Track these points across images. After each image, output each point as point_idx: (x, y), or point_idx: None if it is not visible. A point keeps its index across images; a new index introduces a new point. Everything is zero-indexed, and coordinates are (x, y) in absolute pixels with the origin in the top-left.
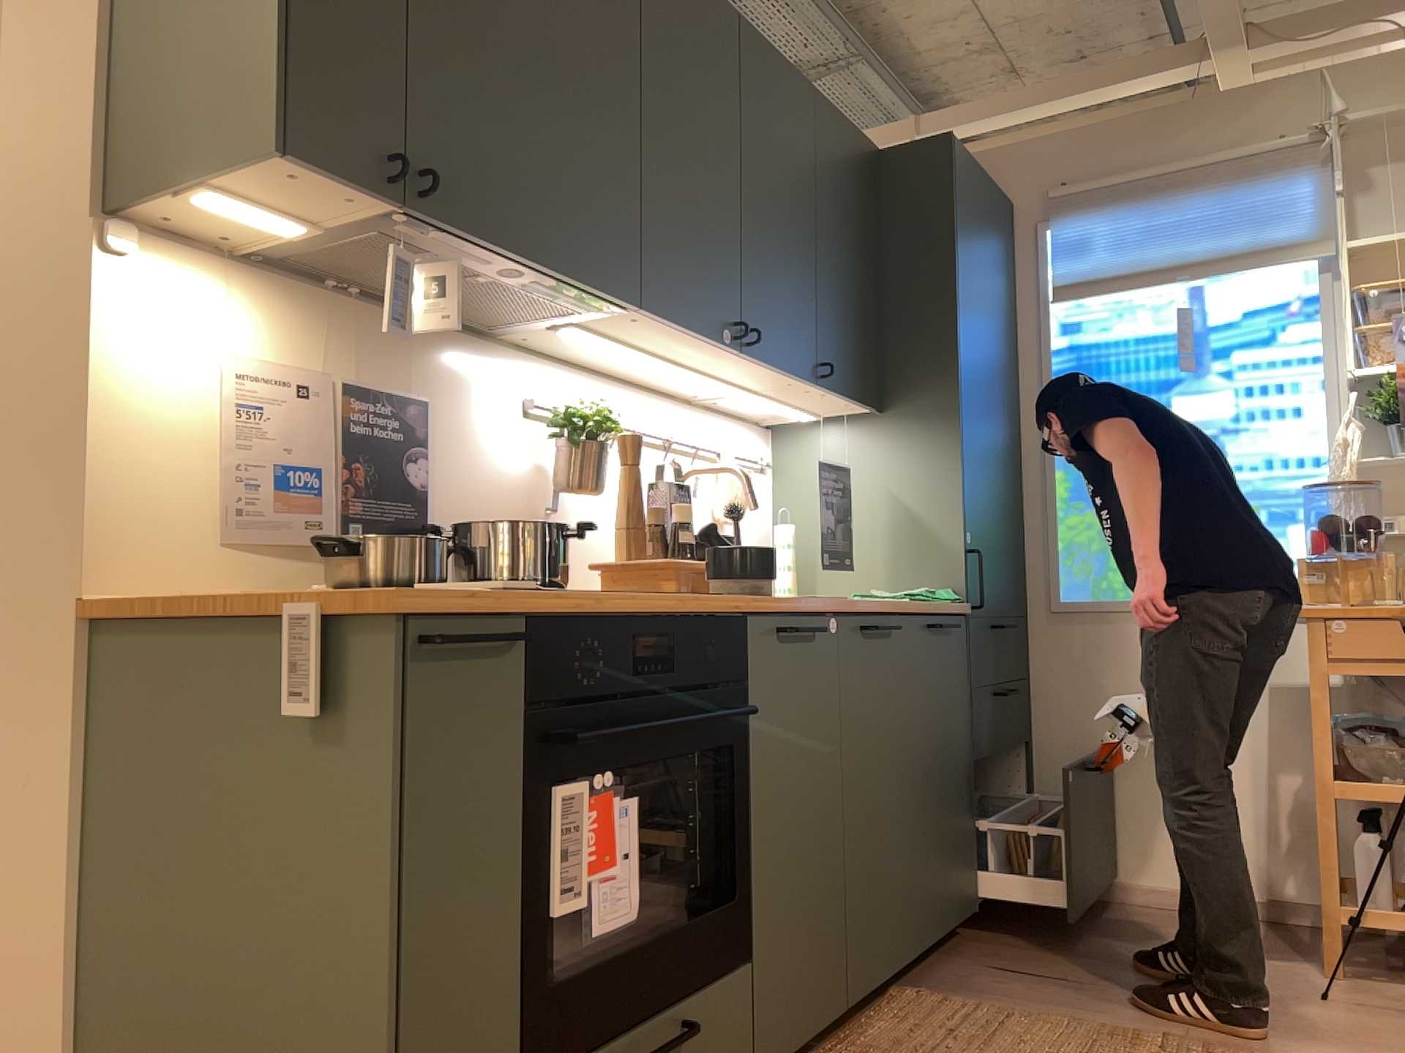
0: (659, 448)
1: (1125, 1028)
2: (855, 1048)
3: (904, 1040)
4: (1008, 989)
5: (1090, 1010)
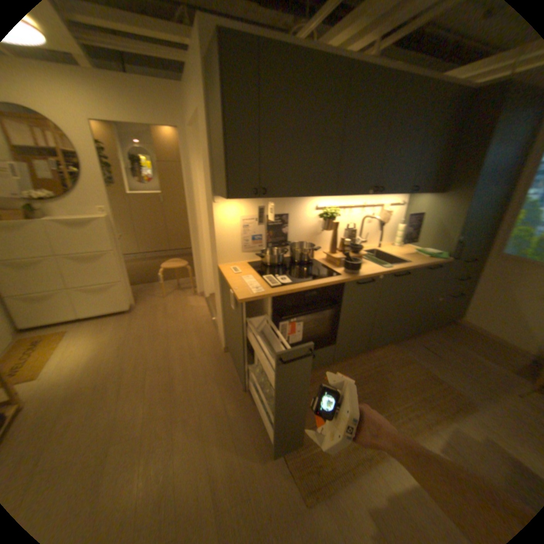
0: (363, 206)
1: (442, 379)
2: (368, 357)
3: (380, 359)
4: (421, 354)
5: (437, 370)
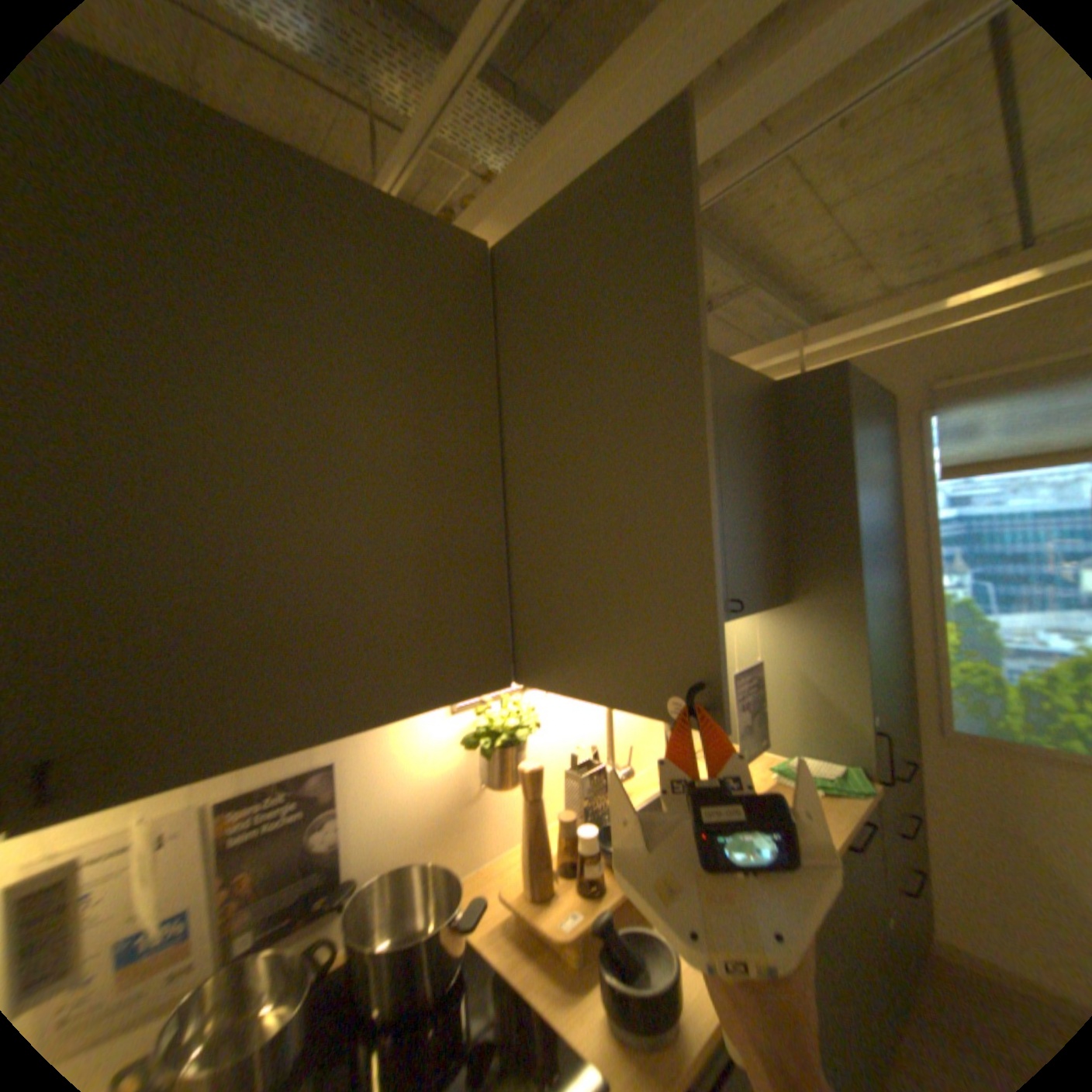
0: None
1: None
2: None
3: None
4: None
5: None
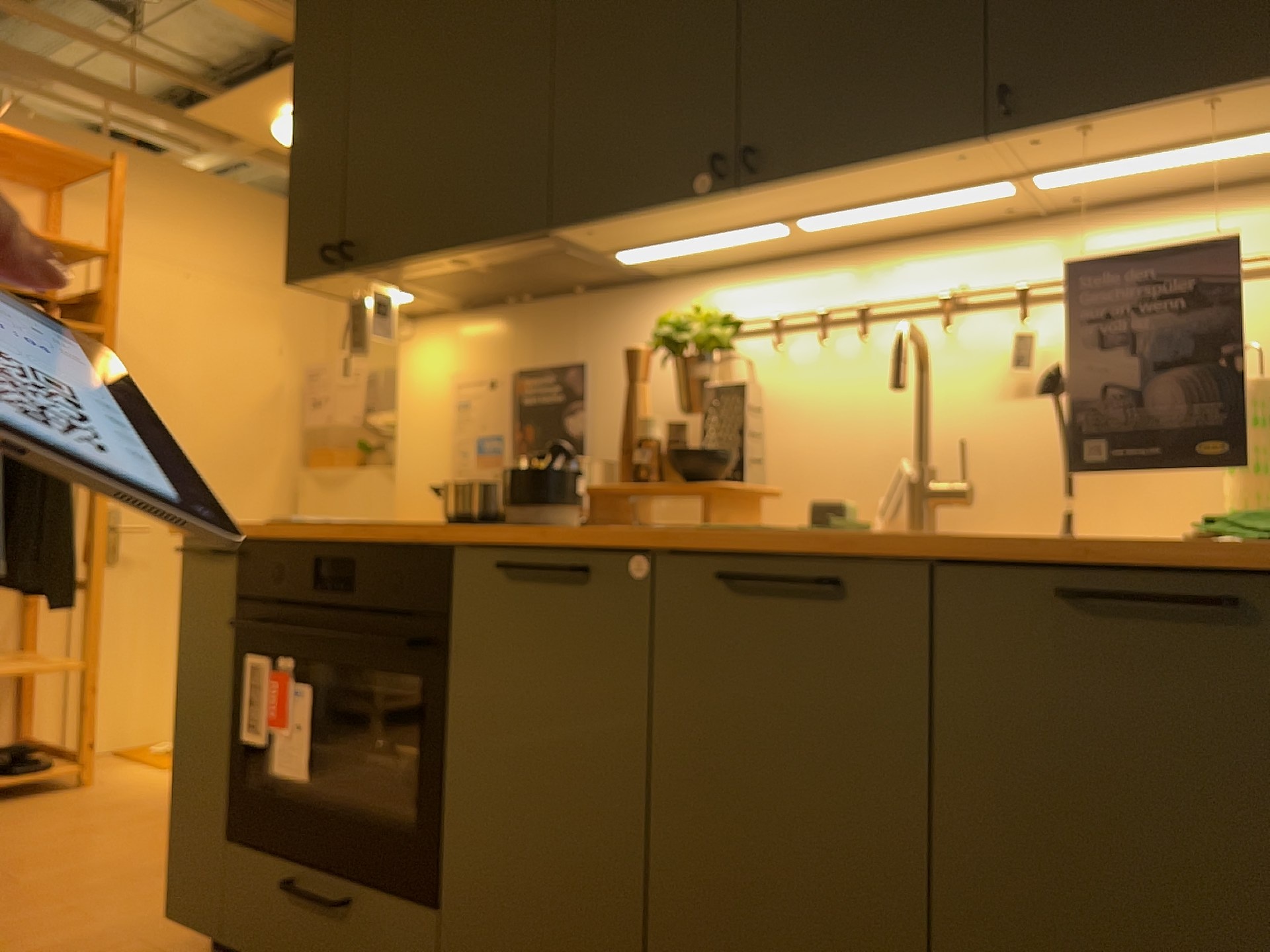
0: (981, 309)
1: None
2: None
3: None
4: None
5: None
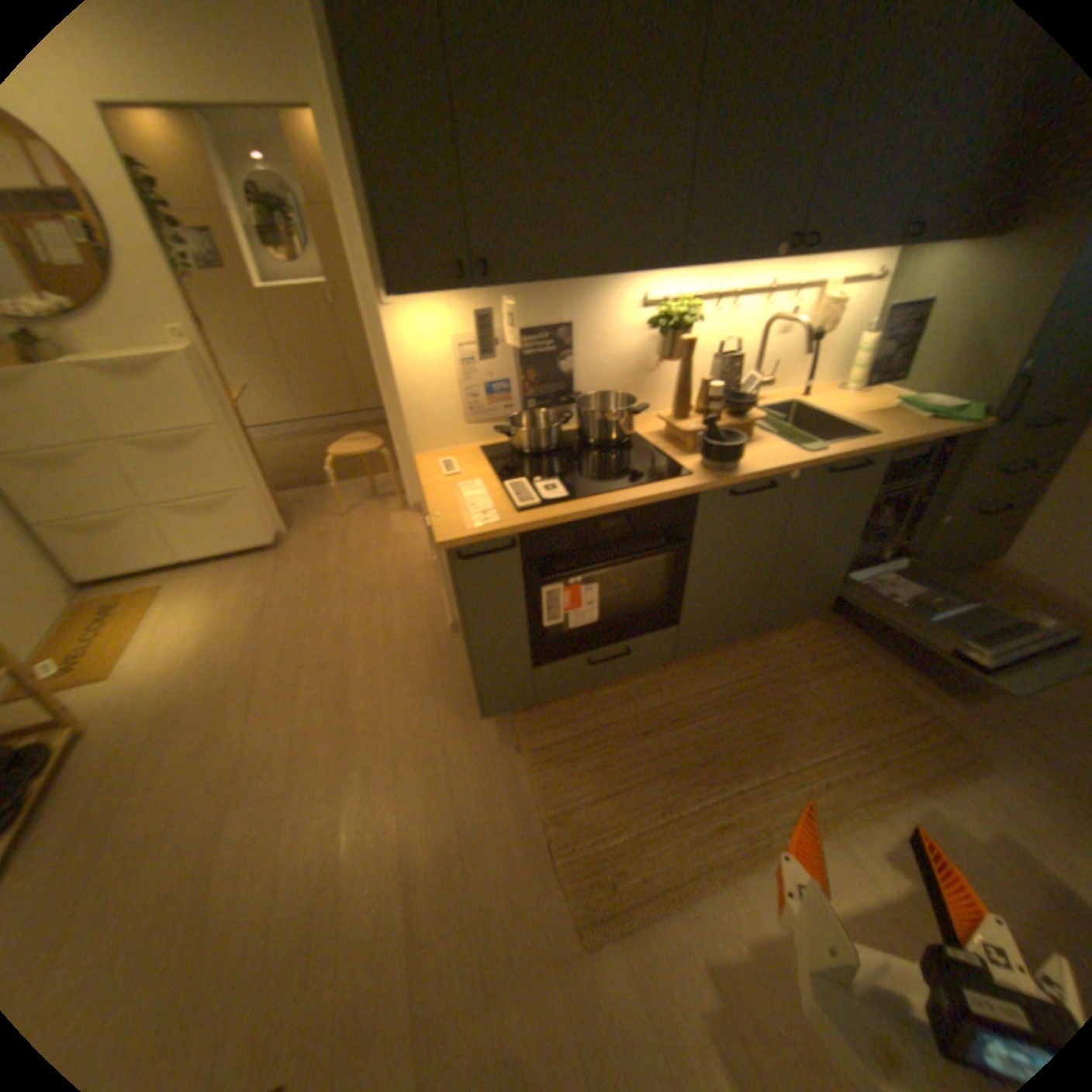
0: (769, 288)
1: (921, 699)
2: (756, 647)
3: (783, 653)
4: (880, 642)
5: (914, 678)
